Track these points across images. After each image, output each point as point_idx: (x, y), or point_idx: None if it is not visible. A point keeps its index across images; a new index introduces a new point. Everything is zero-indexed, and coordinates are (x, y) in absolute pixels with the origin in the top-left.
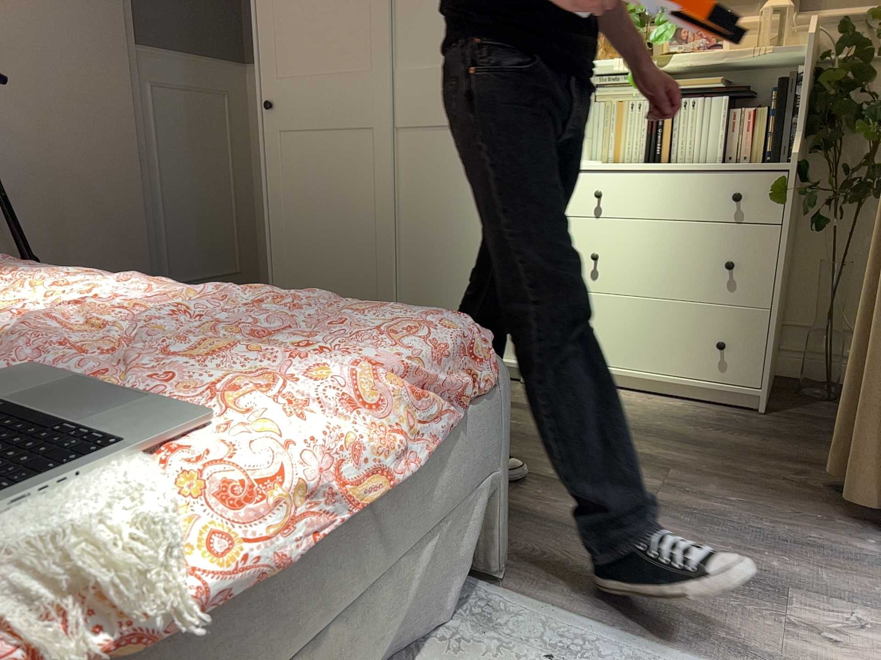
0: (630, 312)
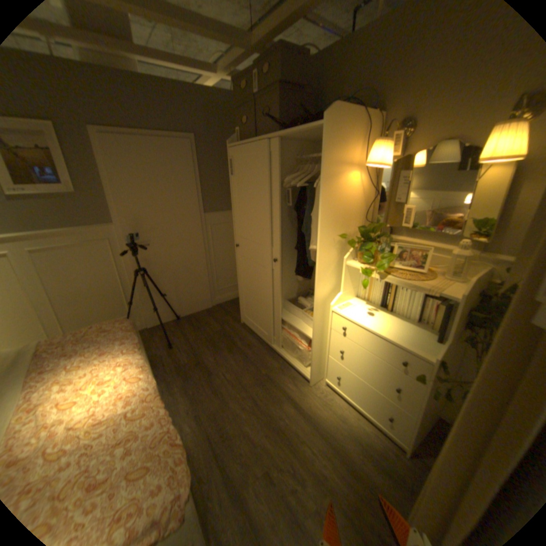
0: (354, 380)
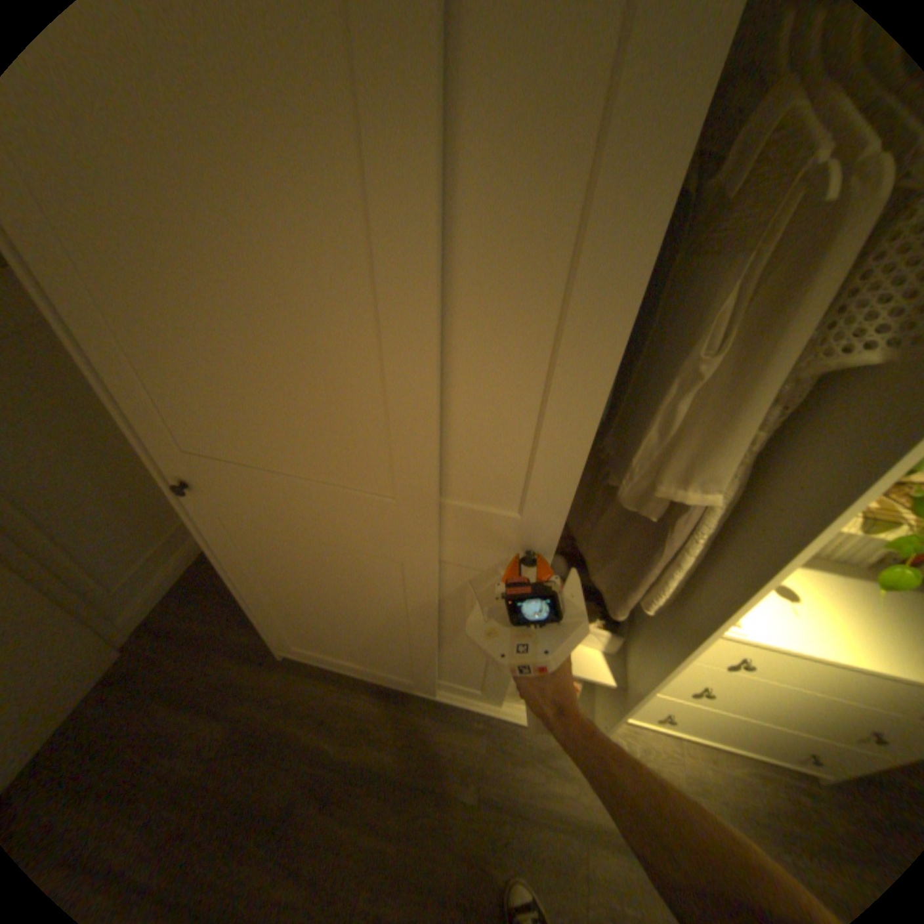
0: (723, 721)
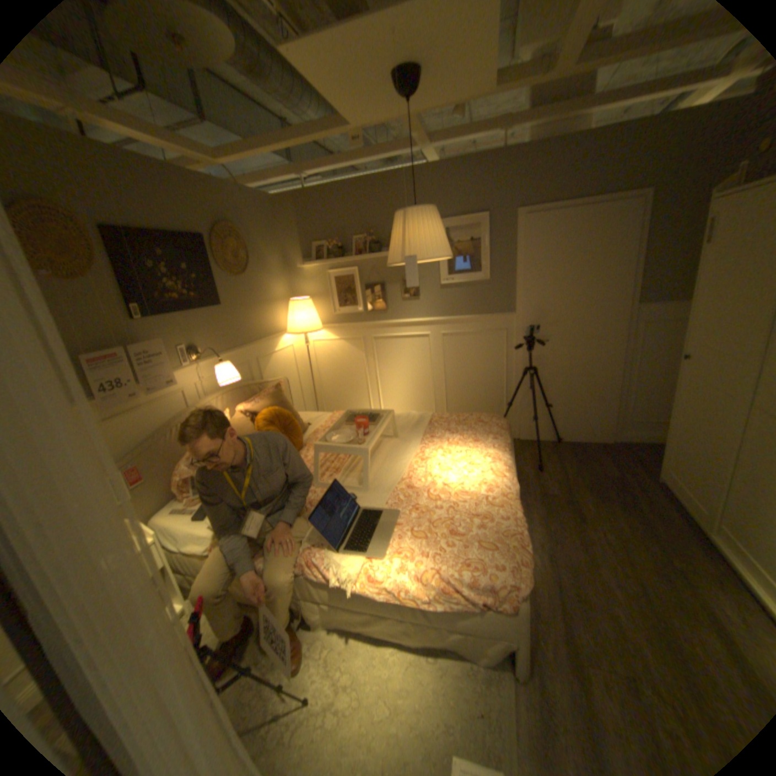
0: None
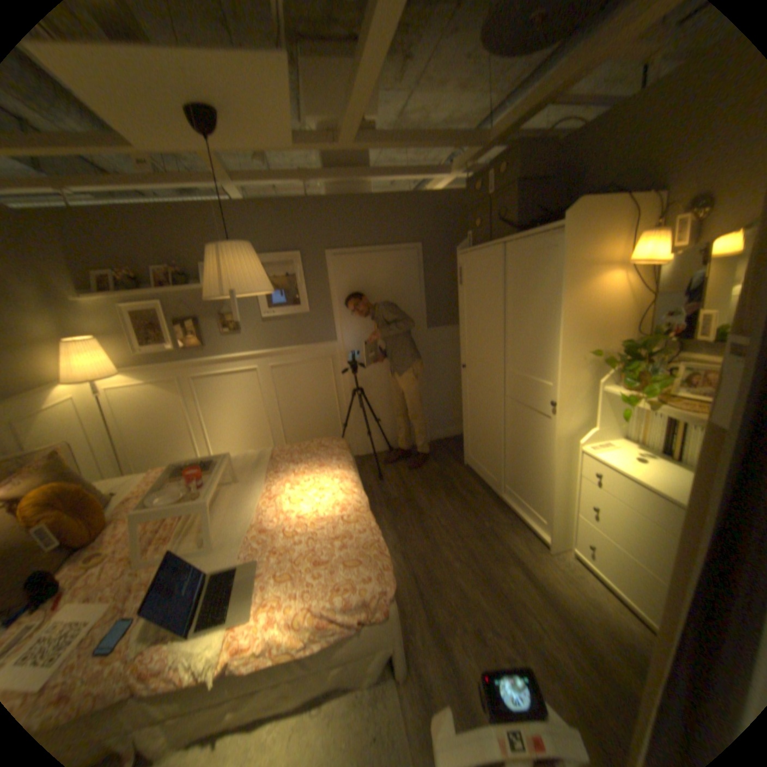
0: (615, 553)
